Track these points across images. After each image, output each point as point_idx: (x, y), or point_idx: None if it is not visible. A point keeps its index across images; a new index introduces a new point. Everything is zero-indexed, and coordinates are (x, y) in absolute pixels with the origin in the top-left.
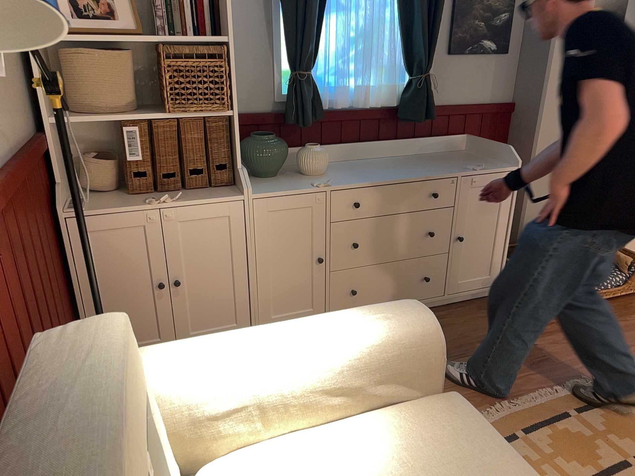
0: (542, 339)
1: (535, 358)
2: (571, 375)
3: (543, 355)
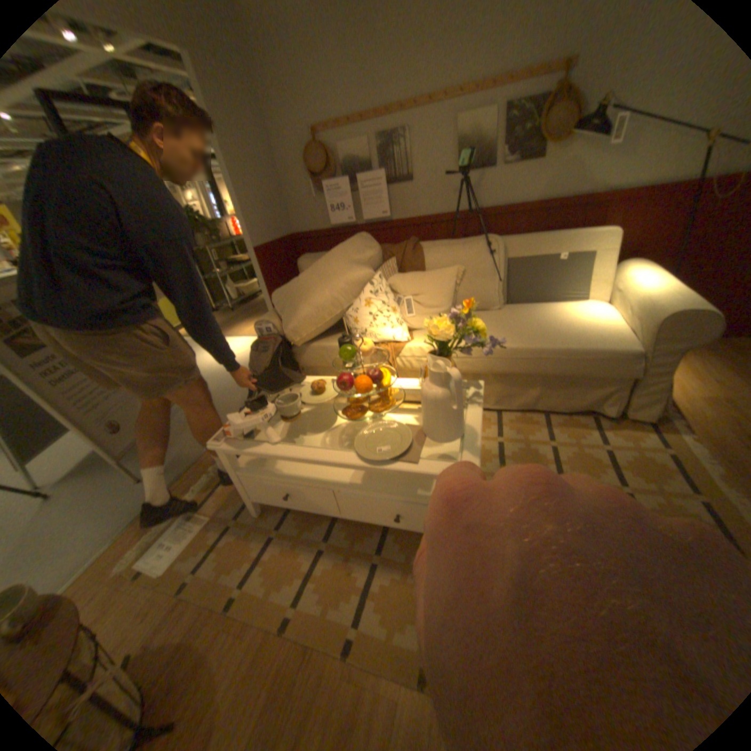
0: None
1: None
2: None
3: None
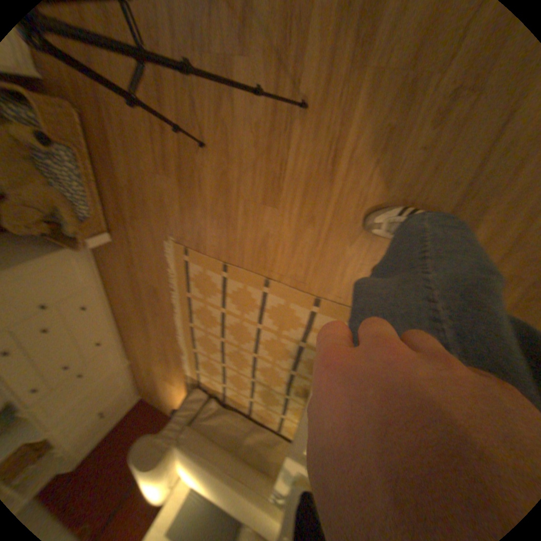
0: (133, 268)
1: (149, 290)
2: (165, 292)
3: (147, 285)
